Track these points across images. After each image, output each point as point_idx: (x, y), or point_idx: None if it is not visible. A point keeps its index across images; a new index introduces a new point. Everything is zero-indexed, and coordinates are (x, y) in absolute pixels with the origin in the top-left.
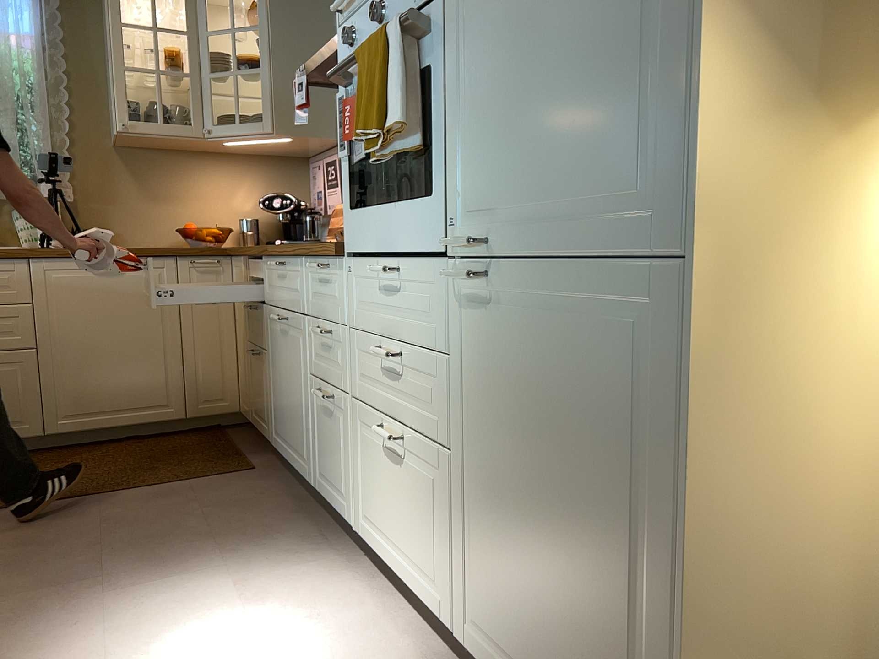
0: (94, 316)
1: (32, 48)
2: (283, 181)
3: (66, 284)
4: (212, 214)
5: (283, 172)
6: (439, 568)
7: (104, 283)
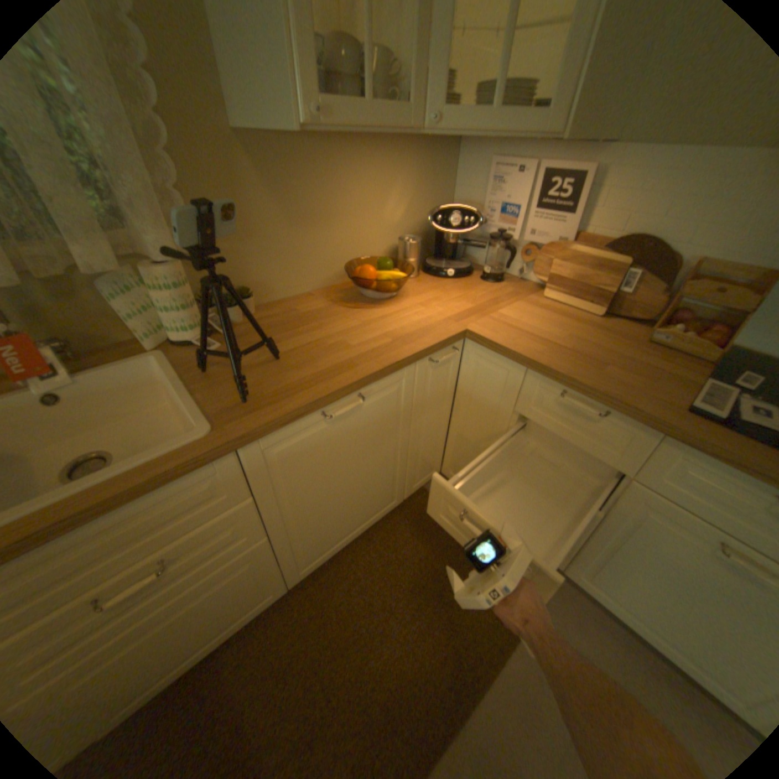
0: (331, 470)
1: None
2: (435, 175)
3: (294, 455)
4: (365, 234)
5: (436, 162)
6: None
7: (340, 429)
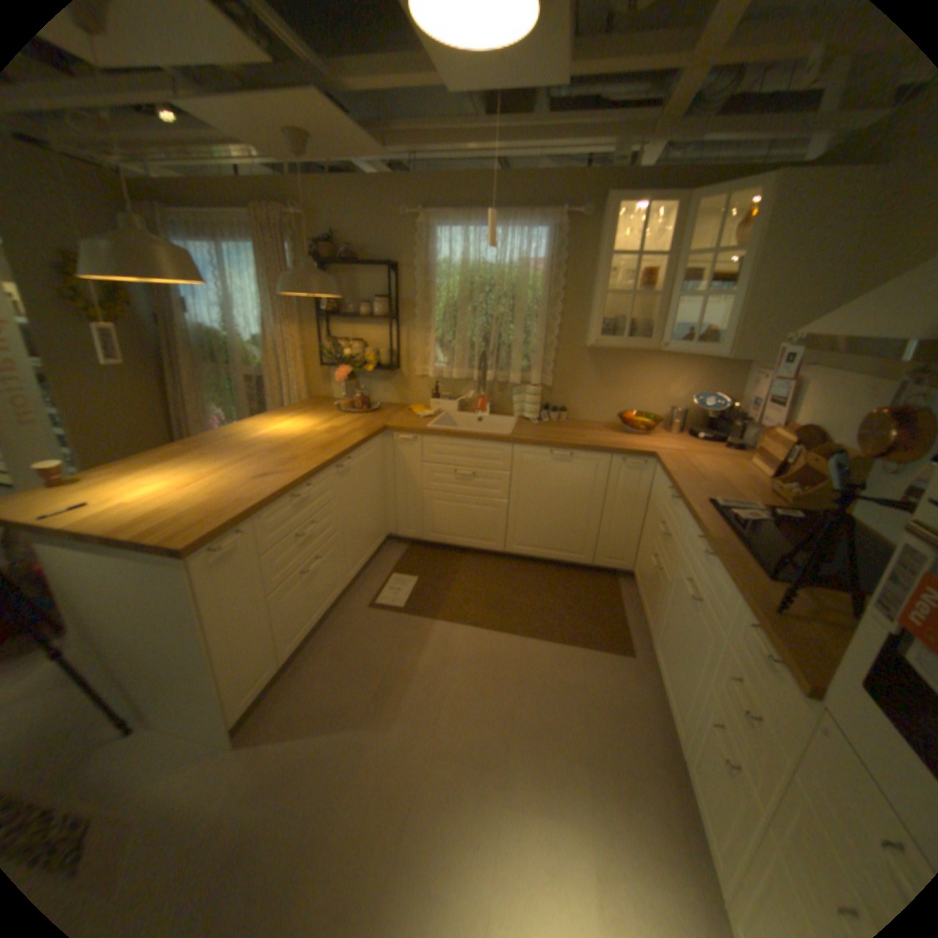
0: (547, 487)
1: (544, 271)
2: (722, 375)
3: (533, 463)
4: (649, 399)
5: (724, 367)
6: None
7: (557, 466)
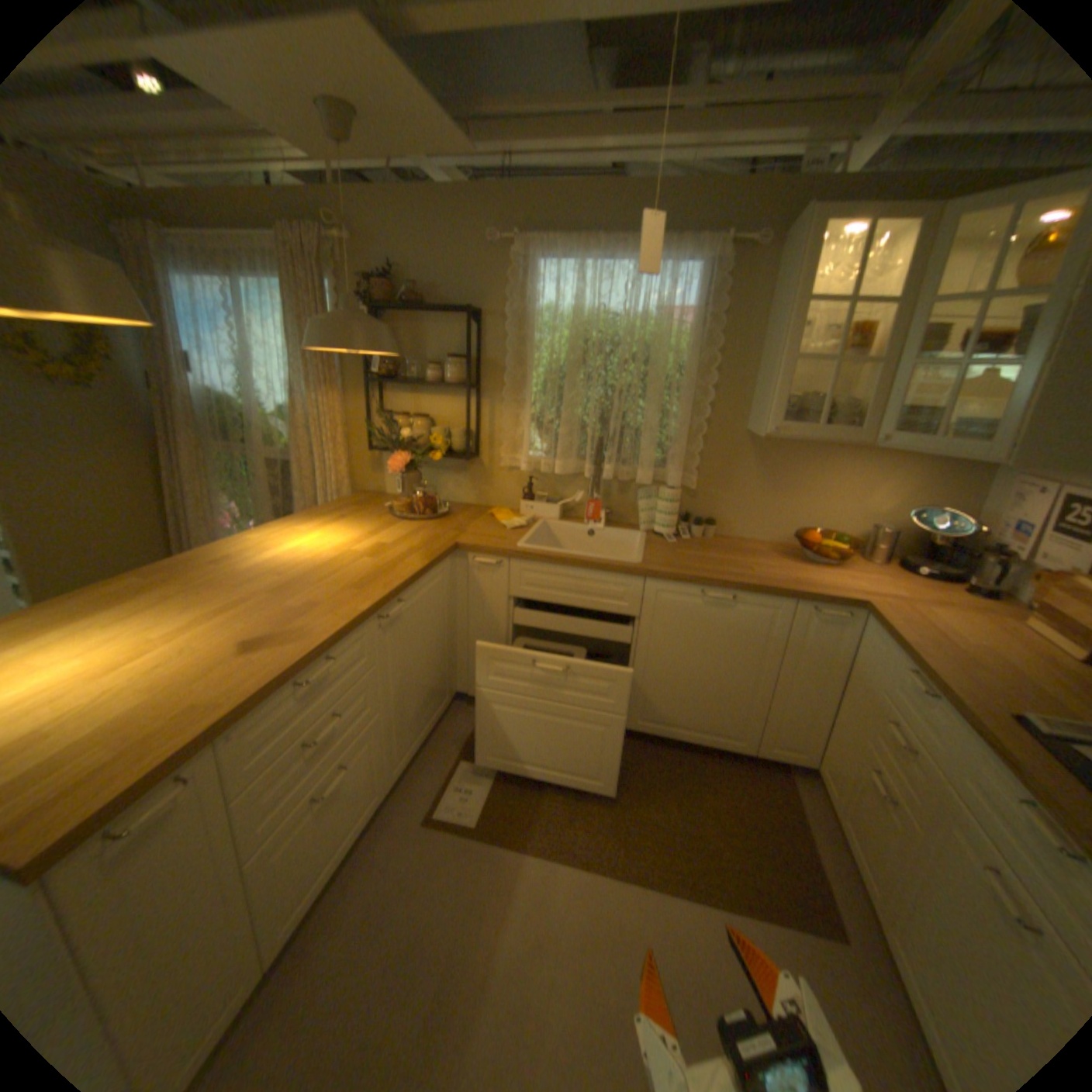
0: (692, 642)
1: (693, 324)
2: (952, 481)
3: (673, 607)
4: (838, 512)
5: (956, 470)
6: None
7: (711, 613)
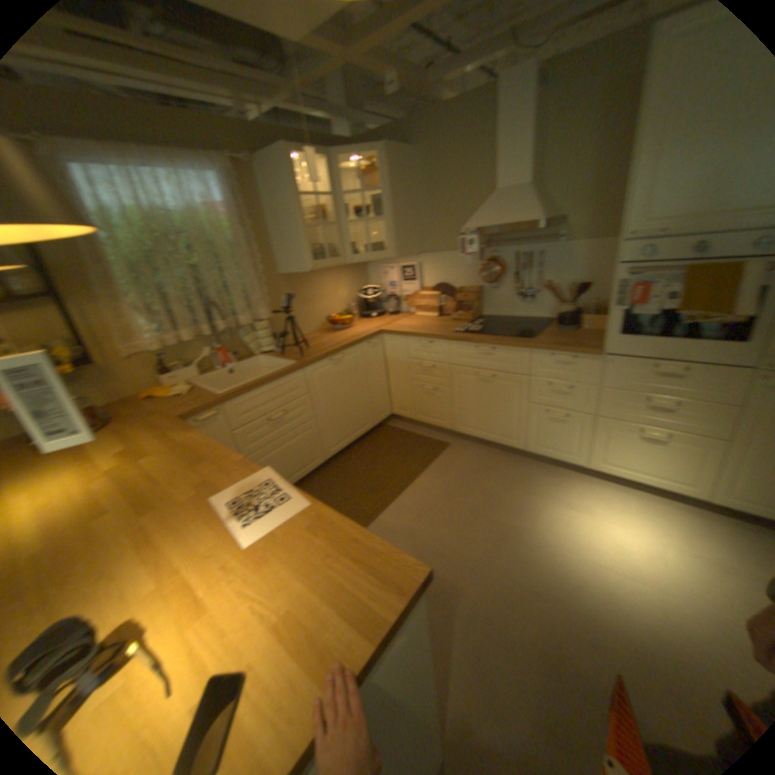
0: (333, 390)
1: (224, 216)
2: (355, 277)
3: (319, 378)
4: (328, 306)
5: (354, 272)
6: (694, 479)
7: (334, 370)
